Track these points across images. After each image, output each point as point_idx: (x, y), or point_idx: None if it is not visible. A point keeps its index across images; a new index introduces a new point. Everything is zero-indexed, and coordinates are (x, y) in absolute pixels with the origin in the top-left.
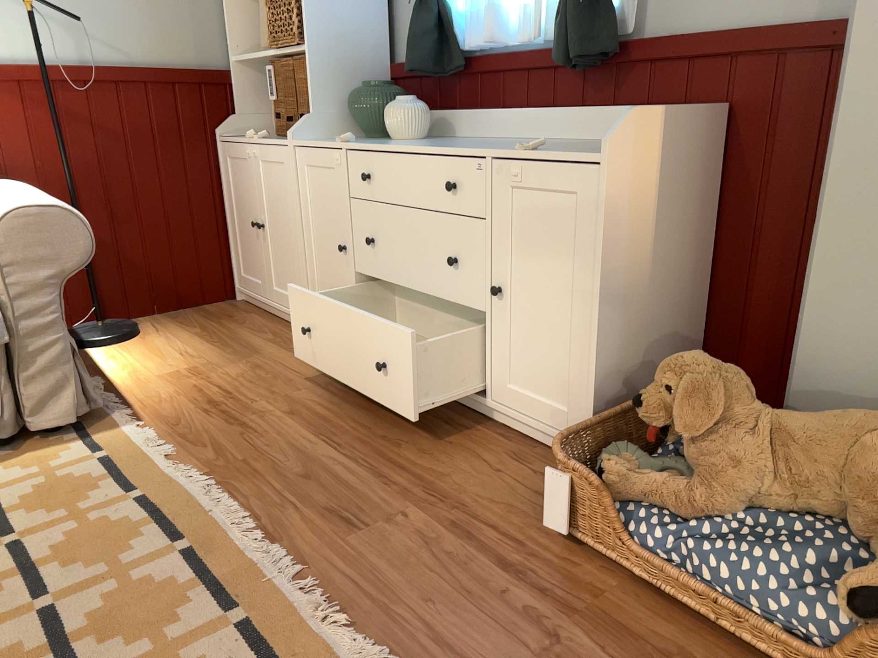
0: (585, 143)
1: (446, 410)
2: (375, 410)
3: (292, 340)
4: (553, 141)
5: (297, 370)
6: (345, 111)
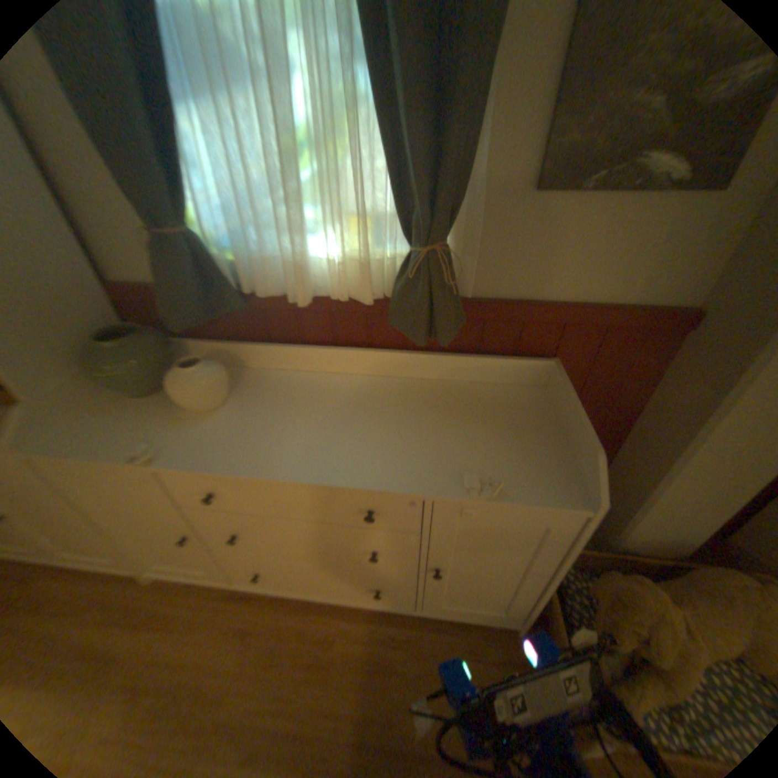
0: (432, 388)
1: (376, 624)
2: (324, 673)
3: (137, 601)
4: (385, 377)
5: (191, 659)
6: (76, 366)
